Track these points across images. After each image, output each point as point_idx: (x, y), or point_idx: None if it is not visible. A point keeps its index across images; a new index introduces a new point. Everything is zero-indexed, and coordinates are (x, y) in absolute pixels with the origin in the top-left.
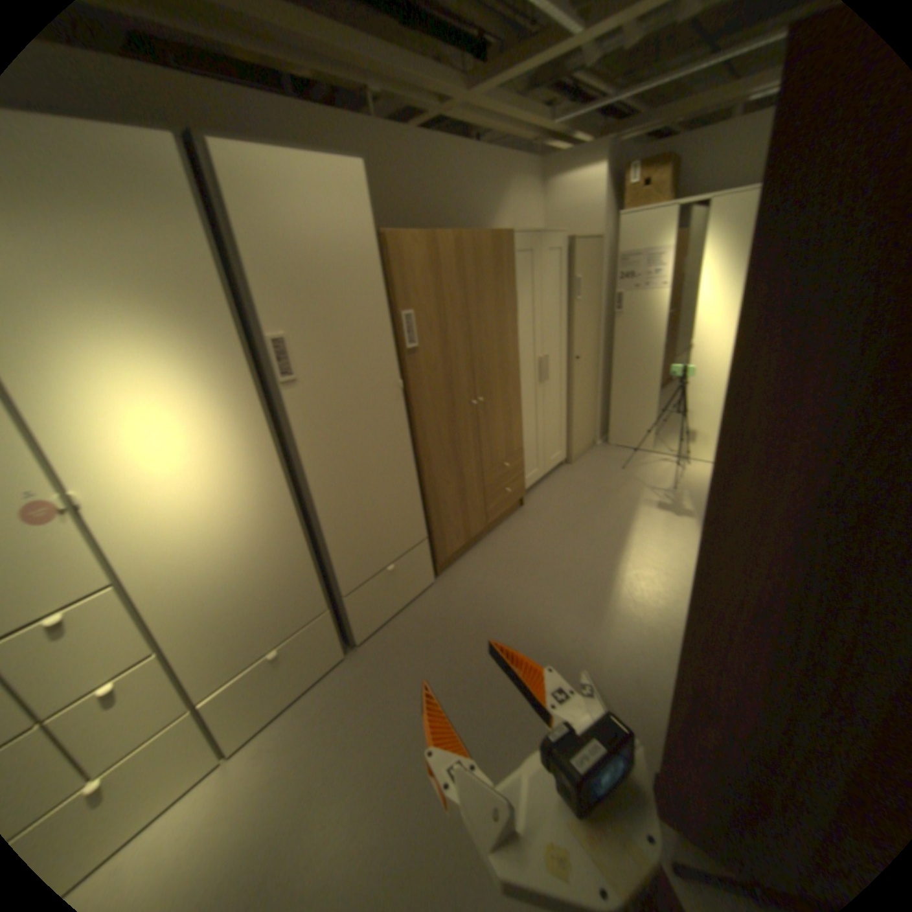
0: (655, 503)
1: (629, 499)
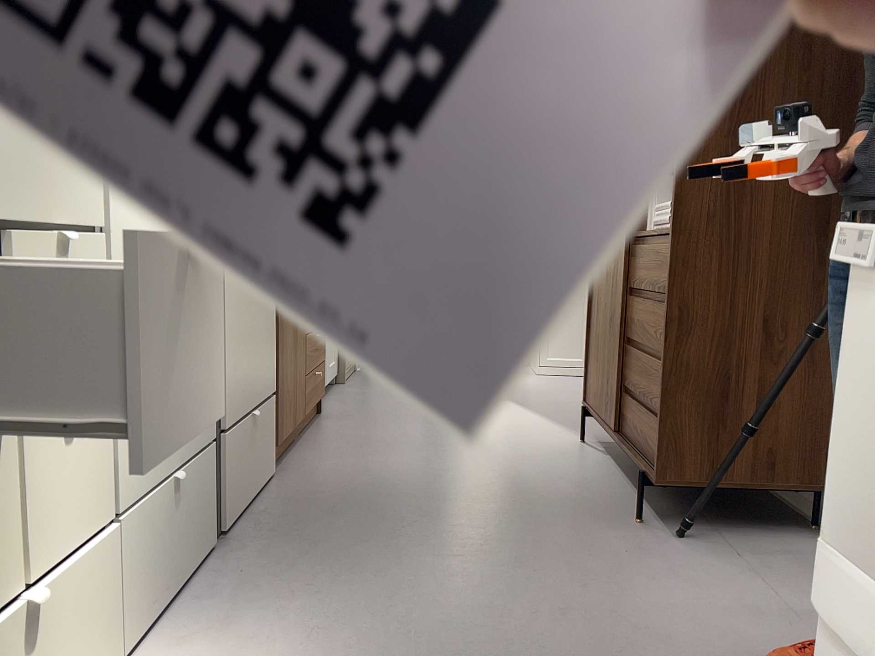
0: None
1: None
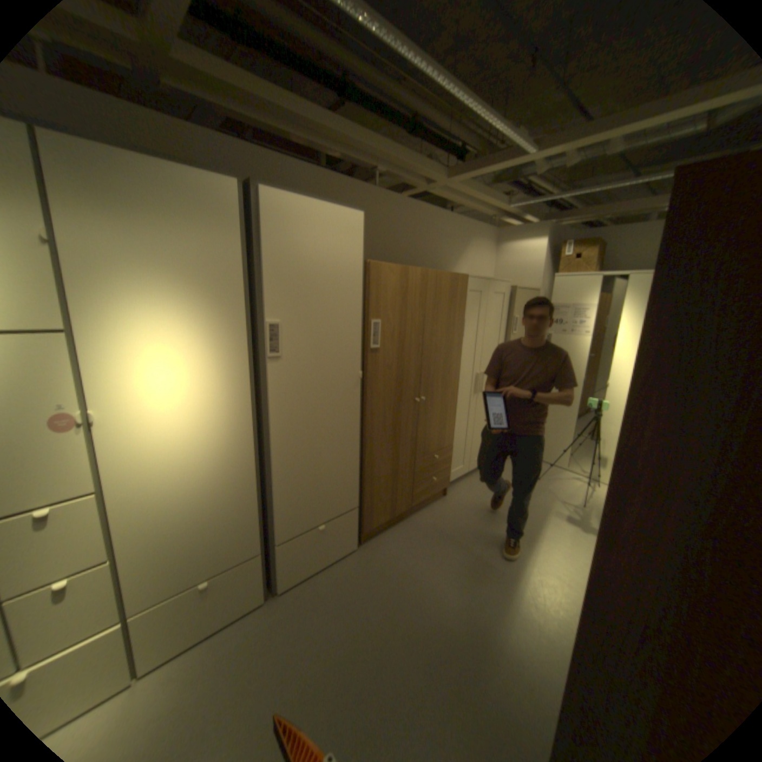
0: (566, 517)
1: (543, 509)
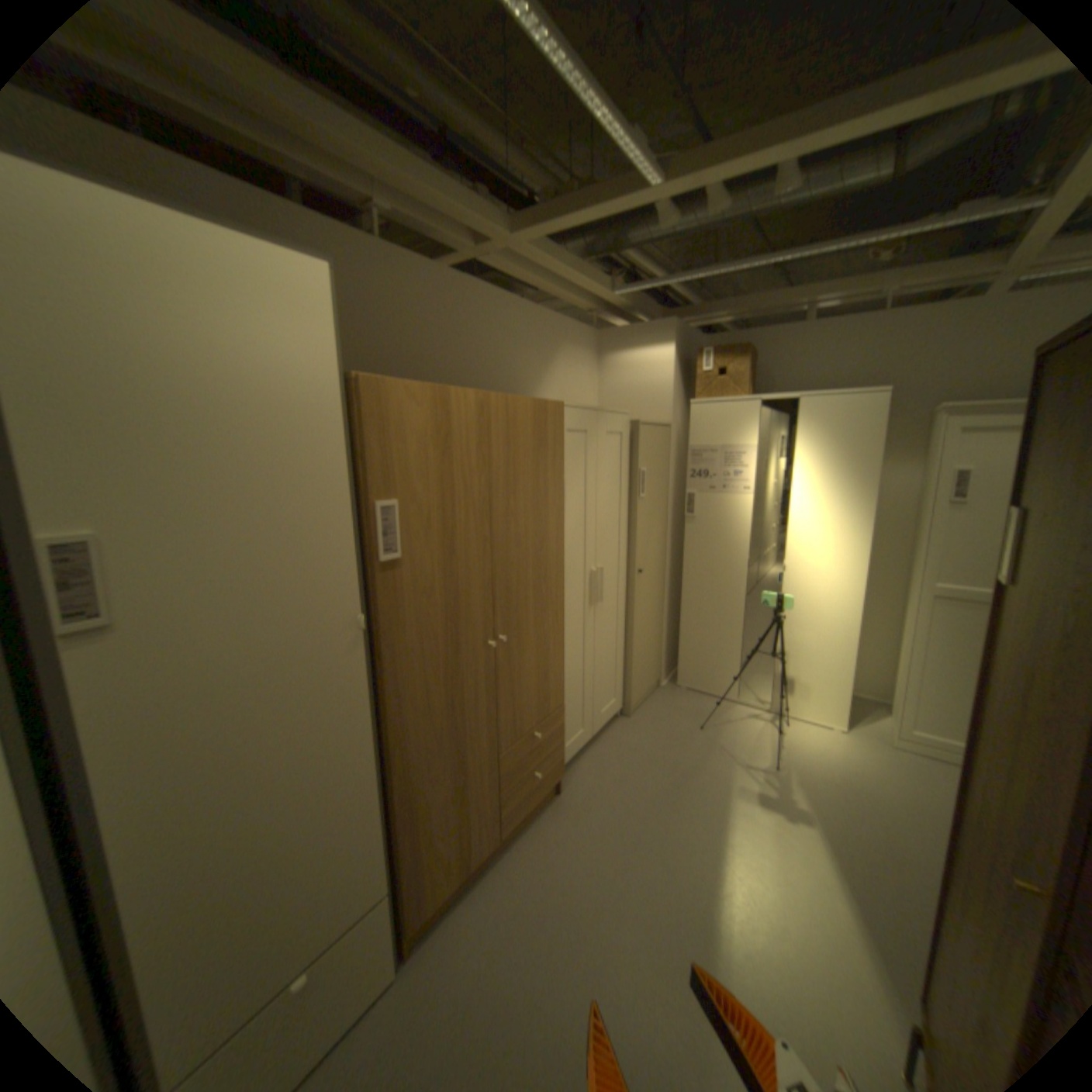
0: (756, 797)
1: (718, 786)
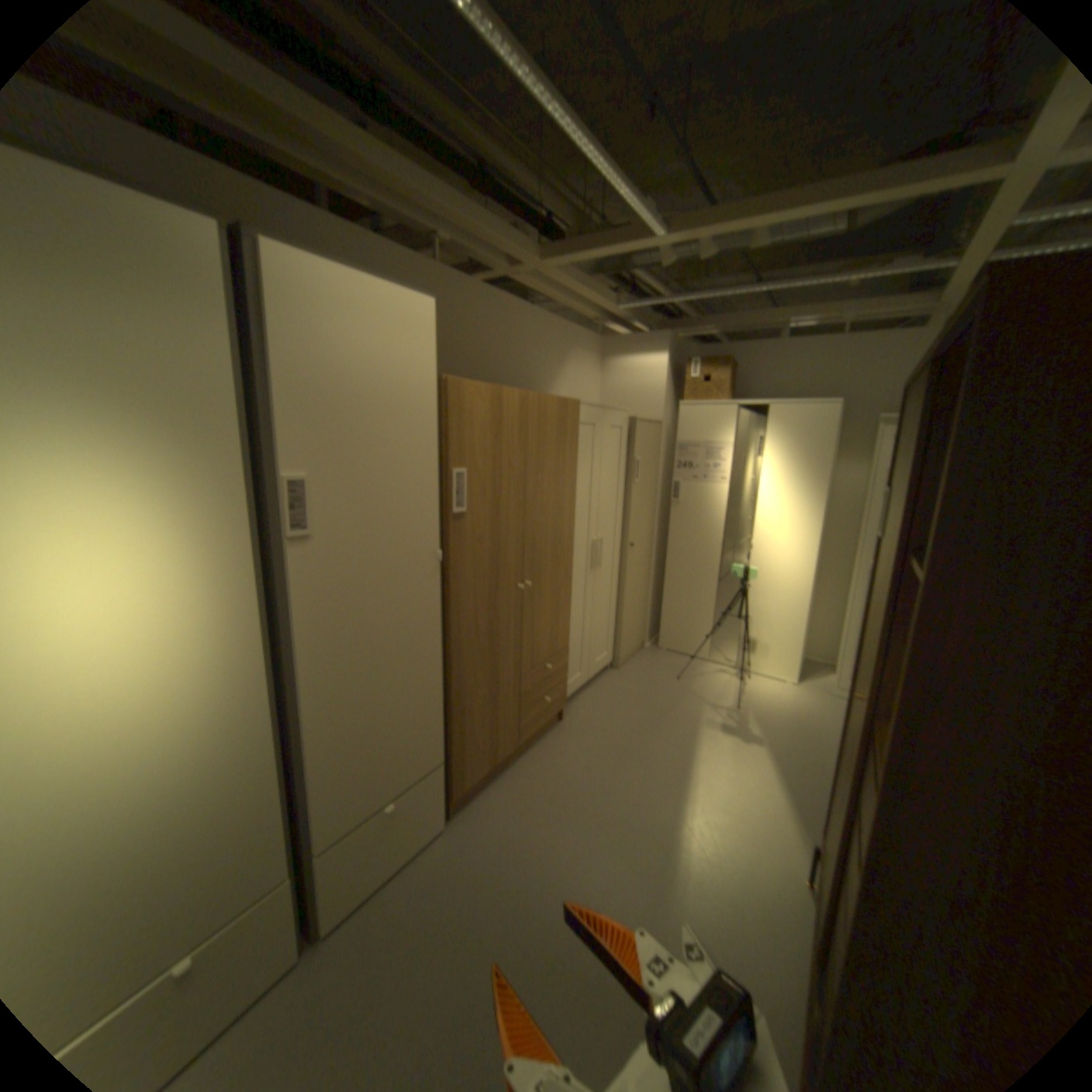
0: (720, 727)
1: (690, 719)
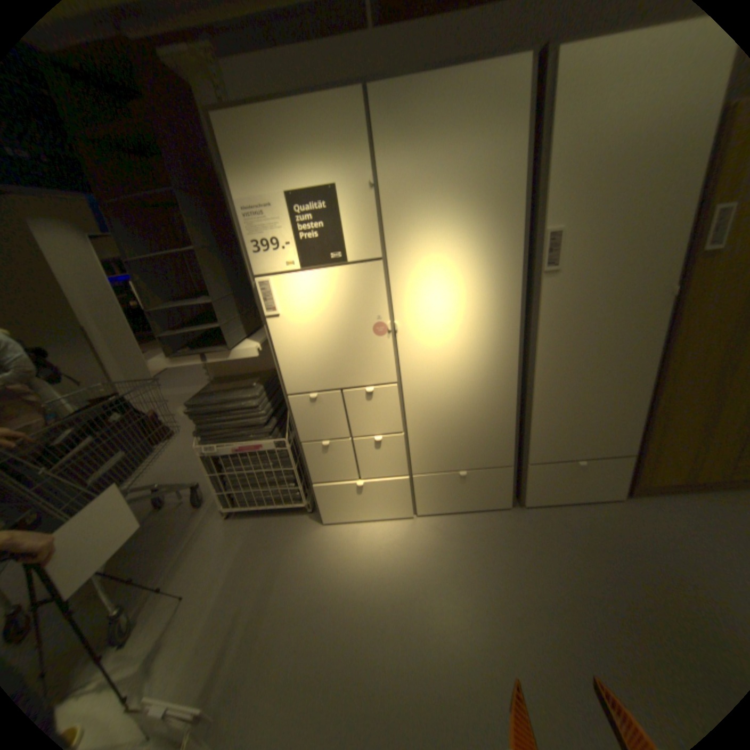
0: None
1: None
